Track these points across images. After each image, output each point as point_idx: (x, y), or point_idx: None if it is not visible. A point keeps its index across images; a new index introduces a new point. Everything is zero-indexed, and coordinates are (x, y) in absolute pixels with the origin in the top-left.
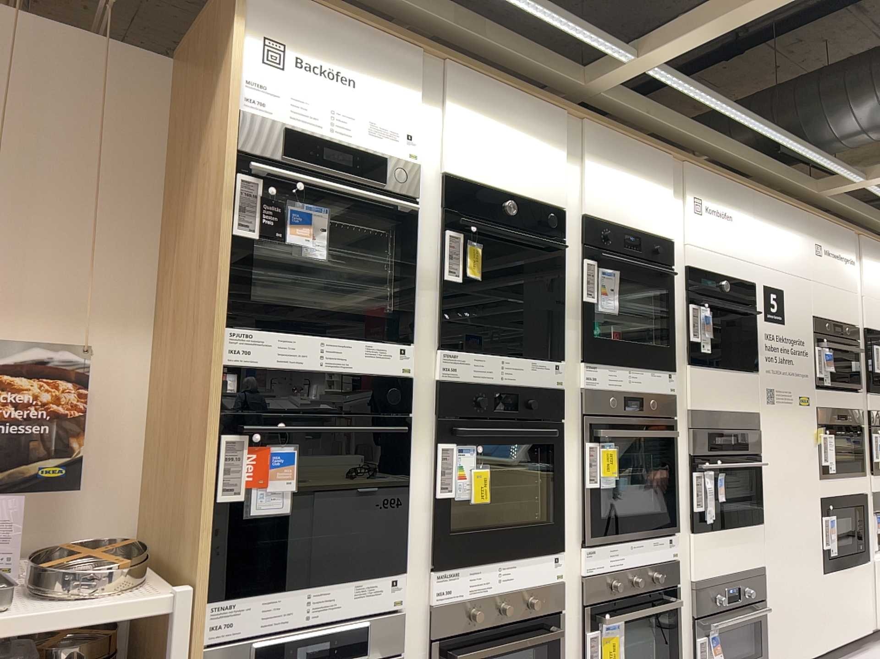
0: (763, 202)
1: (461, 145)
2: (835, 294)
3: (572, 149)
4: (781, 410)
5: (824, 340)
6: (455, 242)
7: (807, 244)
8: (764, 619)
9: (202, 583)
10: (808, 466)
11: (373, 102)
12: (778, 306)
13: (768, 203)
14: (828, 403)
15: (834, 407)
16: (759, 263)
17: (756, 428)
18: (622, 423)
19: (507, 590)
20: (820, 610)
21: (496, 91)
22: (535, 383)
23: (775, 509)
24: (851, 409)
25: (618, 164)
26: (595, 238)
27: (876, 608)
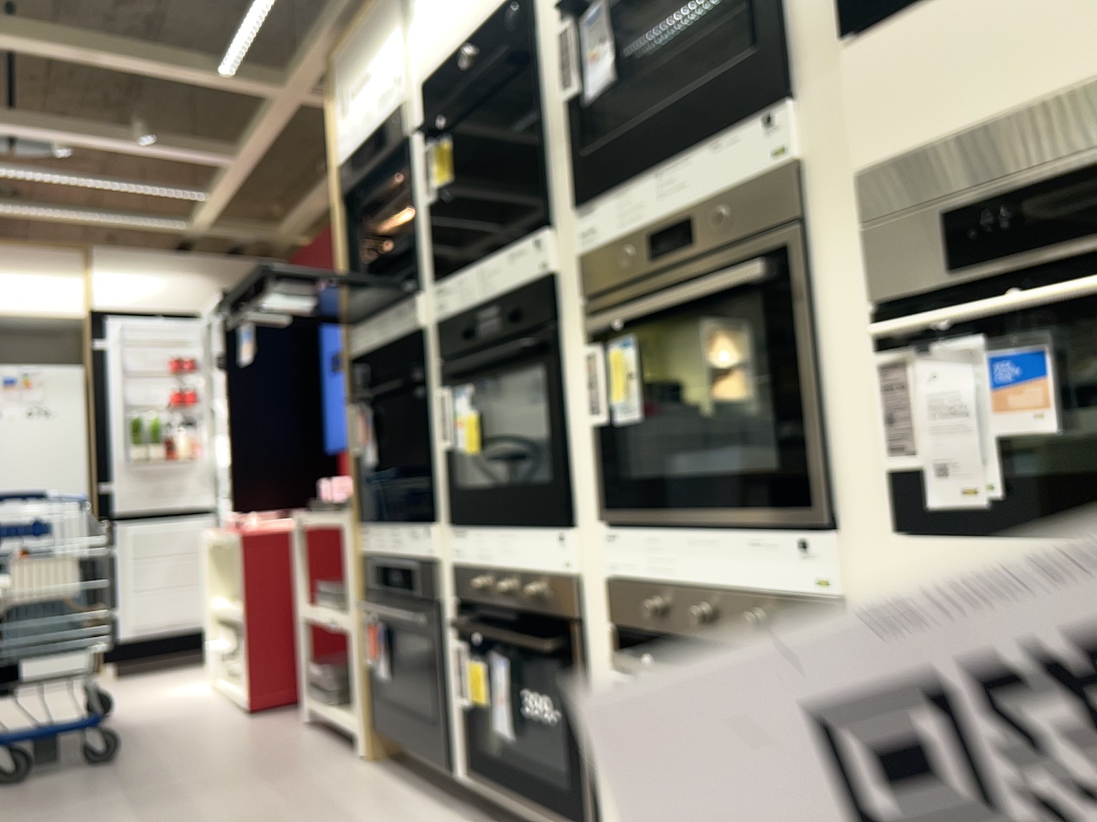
0: None
1: (423, 39)
2: None
3: None
4: None
5: None
6: (425, 158)
7: None
8: None
9: (355, 511)
10: None
11: (376, 75)
12: None
13: None
14: None
15: None
16: None
17: None
18: (654, 290)
19: (508, 568)
20: None
21: None
22: (513, 280)
23: None
24: None
25: None
26: None
27: None
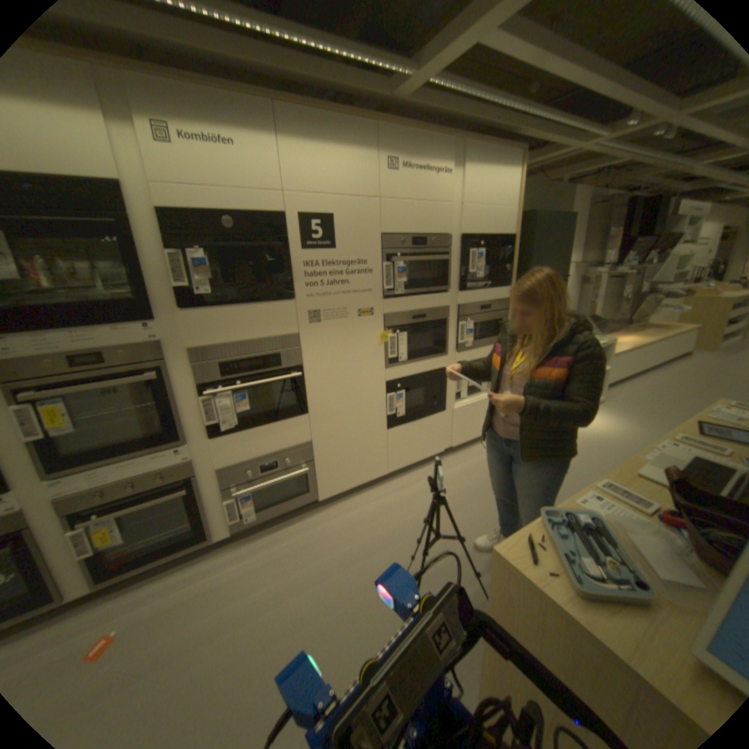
0: (297, 113)
1: None
2: (420, 207)
3: None
4: (334, 325)
5: (400, 254)
6: None
7: (378, 158)
8: (310, 475)
9: None
10: (371, 363)
11: None
12: (327, 231)
13: (307, 115)
14: (402, 309)
15: (411, 311)
16: (292, 189)
17: (295, 347)
18: (73, 380)
19: None
20: (382, 453)
21: None
22: None
23: (325, 402)
24: (437, 308)
25: None
26: None
27: (451, 437)
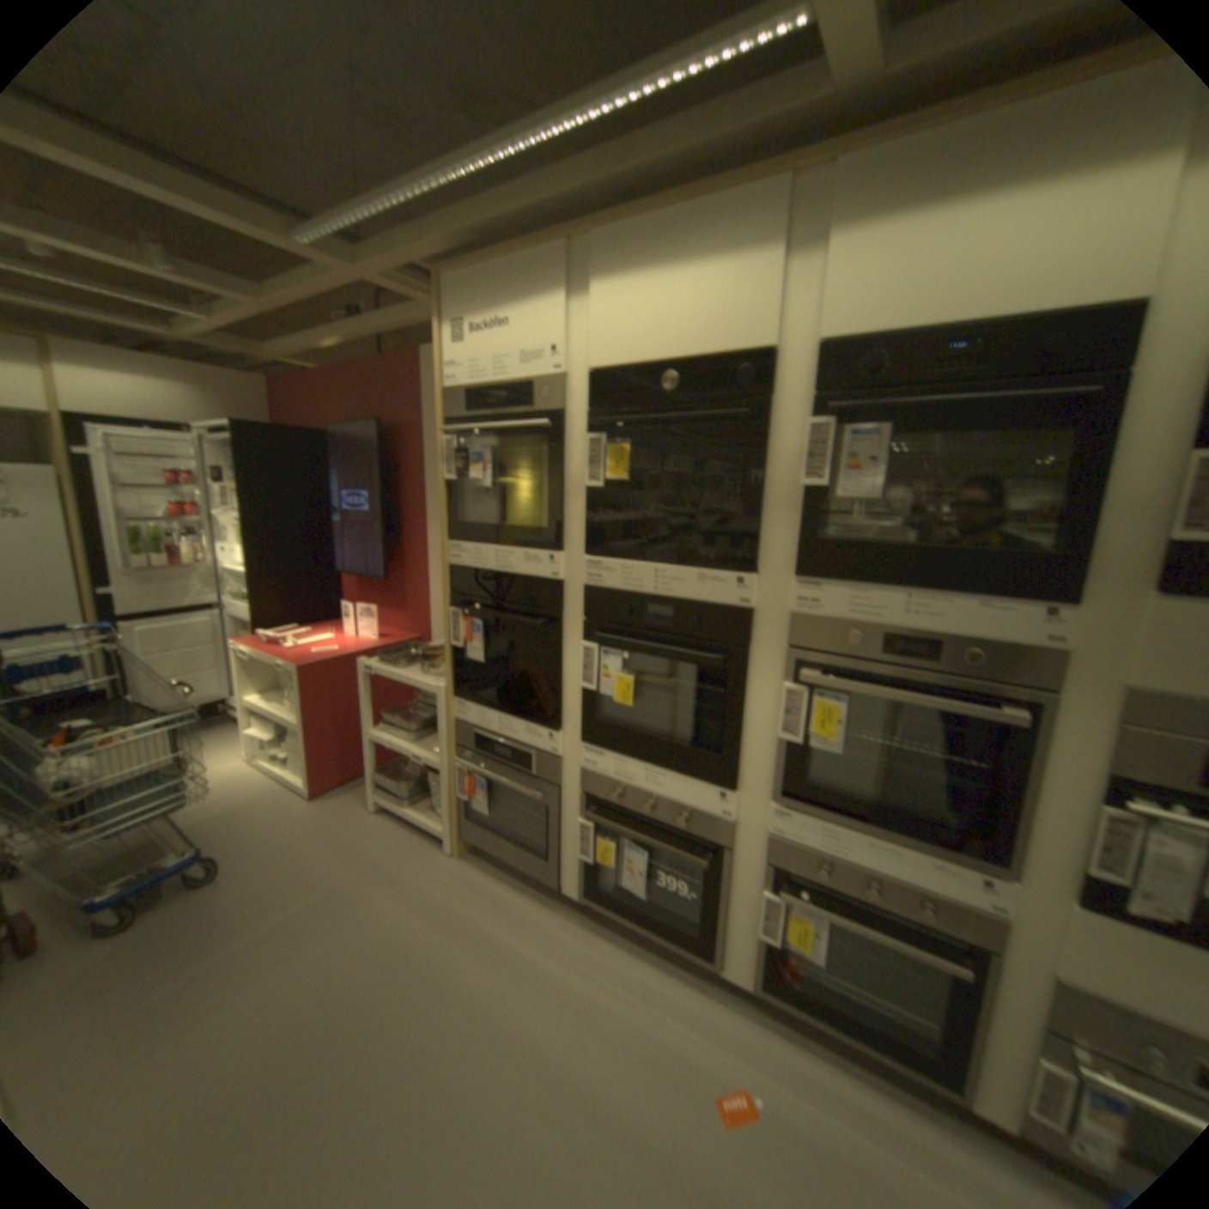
0: None
1: (601, 329)
2: None
3: (806, 229)
4: None
5: None
6: (593, 446)
7: None
8: None
9: (448, 688)
10: None
11: (517, 328)
12: None
13: None
14: None
15: None
16: None
17: None
18: (877, 673)
19: (653, 794)
20: None
21: (650, 224)
22: (699, 597)
23: None
24: None
25: (927, 196)
26: (844, 373)
27: None
